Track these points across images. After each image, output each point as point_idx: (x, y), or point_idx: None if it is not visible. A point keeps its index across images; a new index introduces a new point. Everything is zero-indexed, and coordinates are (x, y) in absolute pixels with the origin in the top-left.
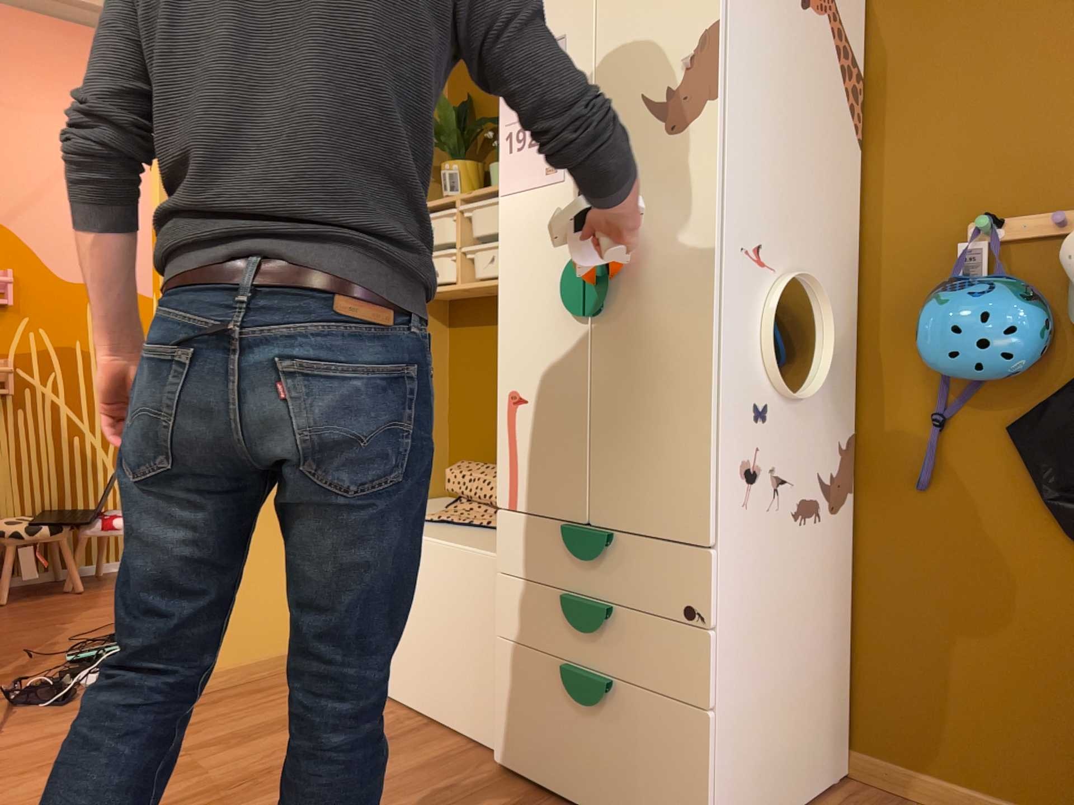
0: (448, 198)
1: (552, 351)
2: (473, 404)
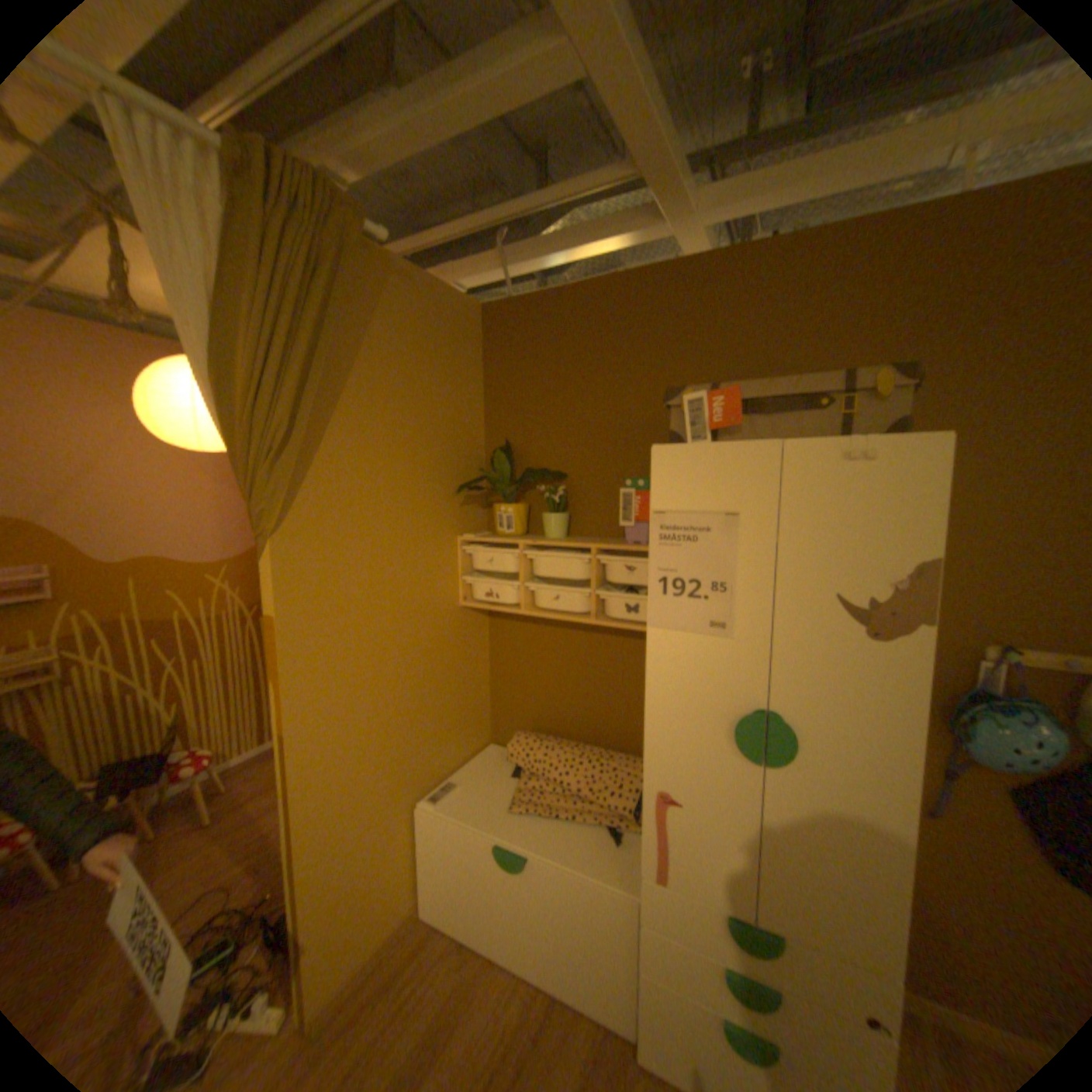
0: (503, 533)
1: (715, 776)
2: (516, 679)
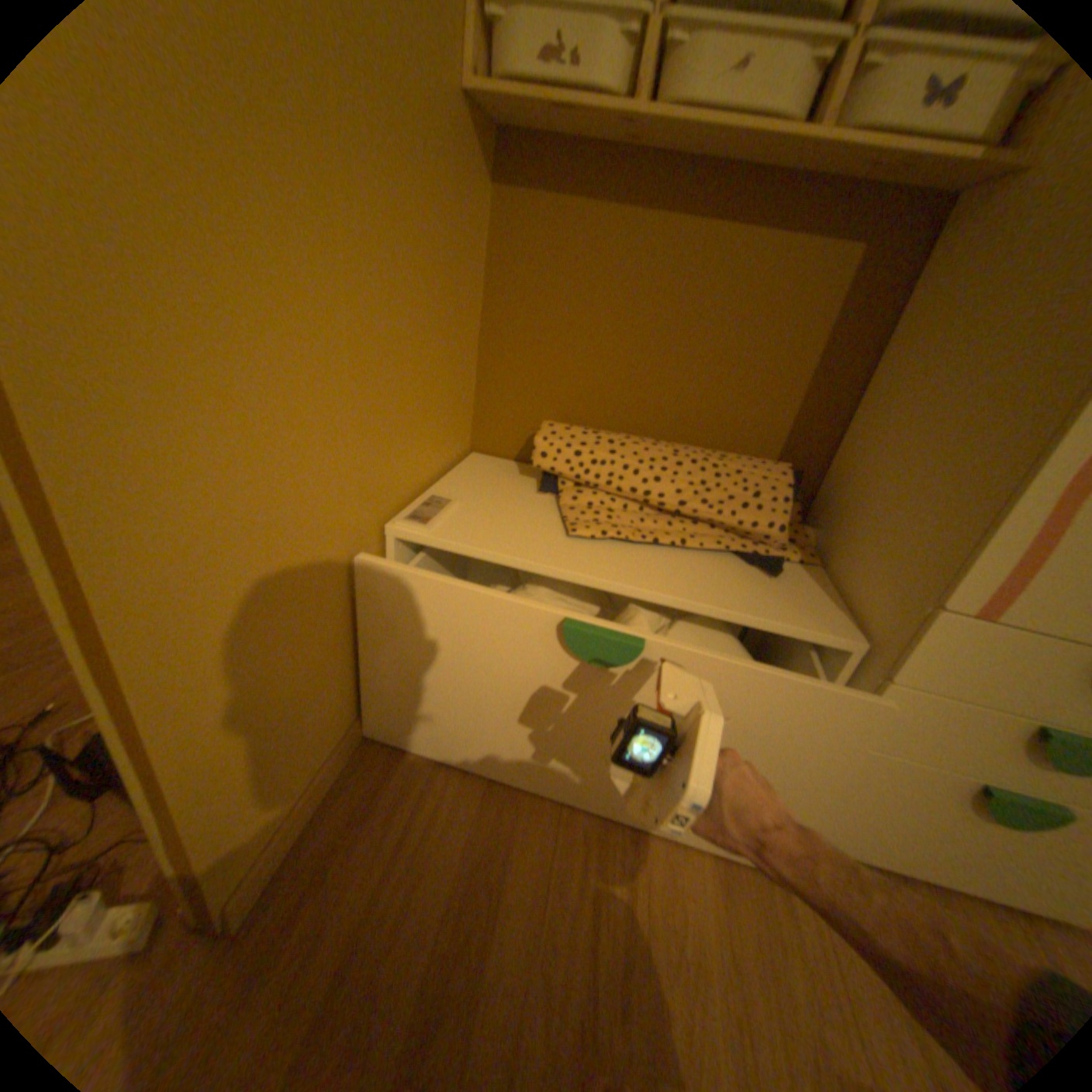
0: None
1: None
2: (537, 330)
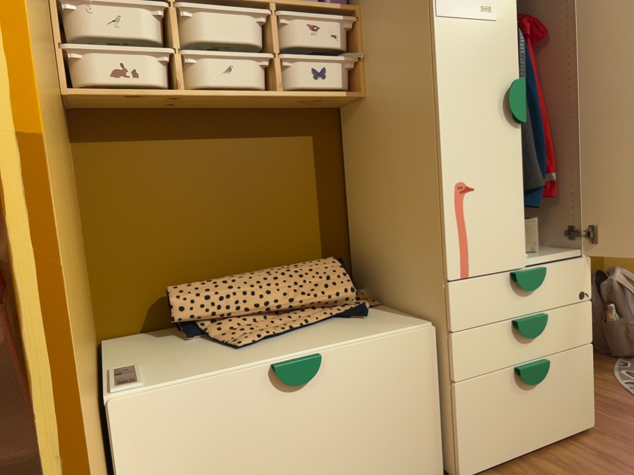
0: None
1: (494, 149)
2: (134, 228)
